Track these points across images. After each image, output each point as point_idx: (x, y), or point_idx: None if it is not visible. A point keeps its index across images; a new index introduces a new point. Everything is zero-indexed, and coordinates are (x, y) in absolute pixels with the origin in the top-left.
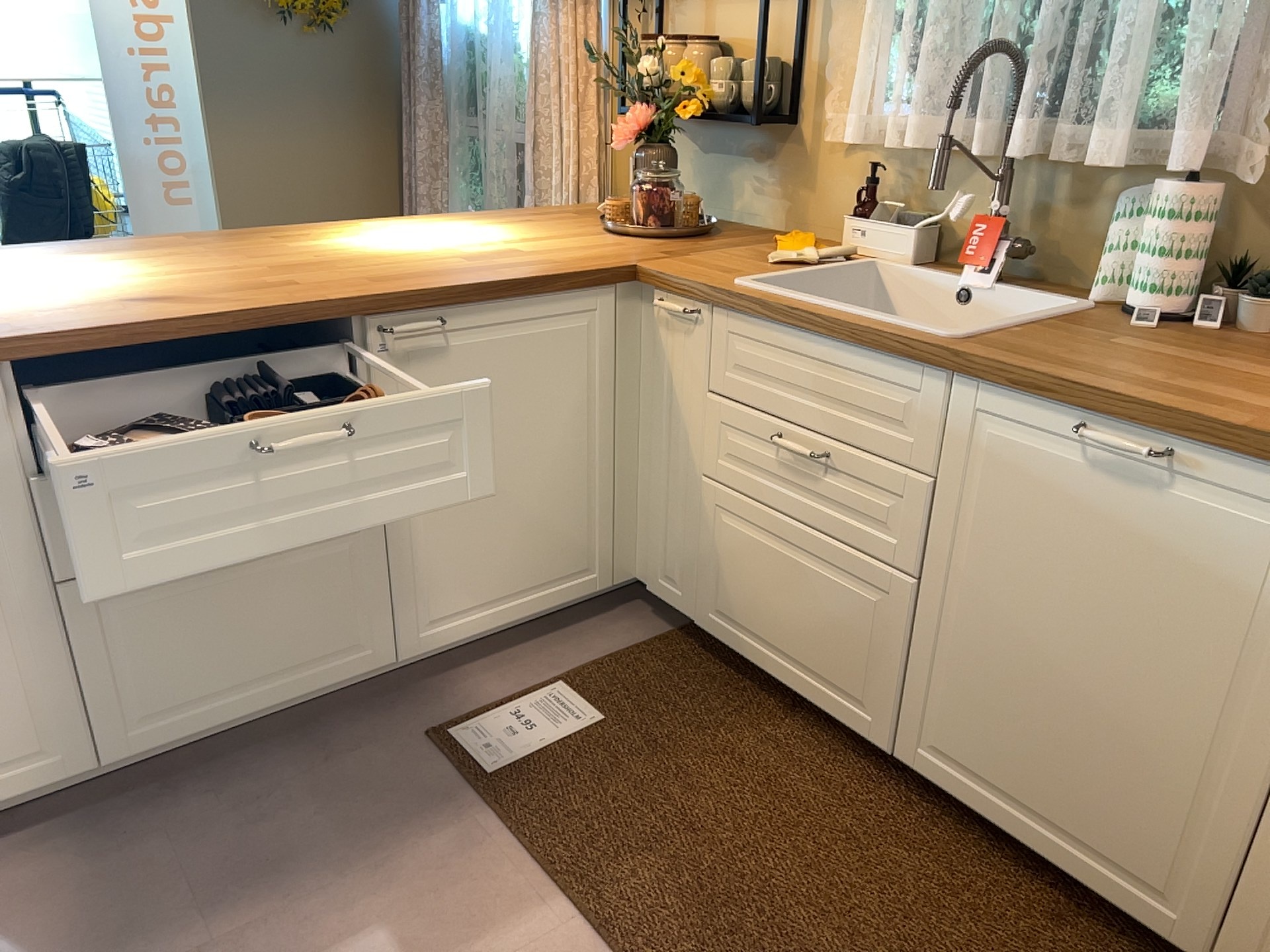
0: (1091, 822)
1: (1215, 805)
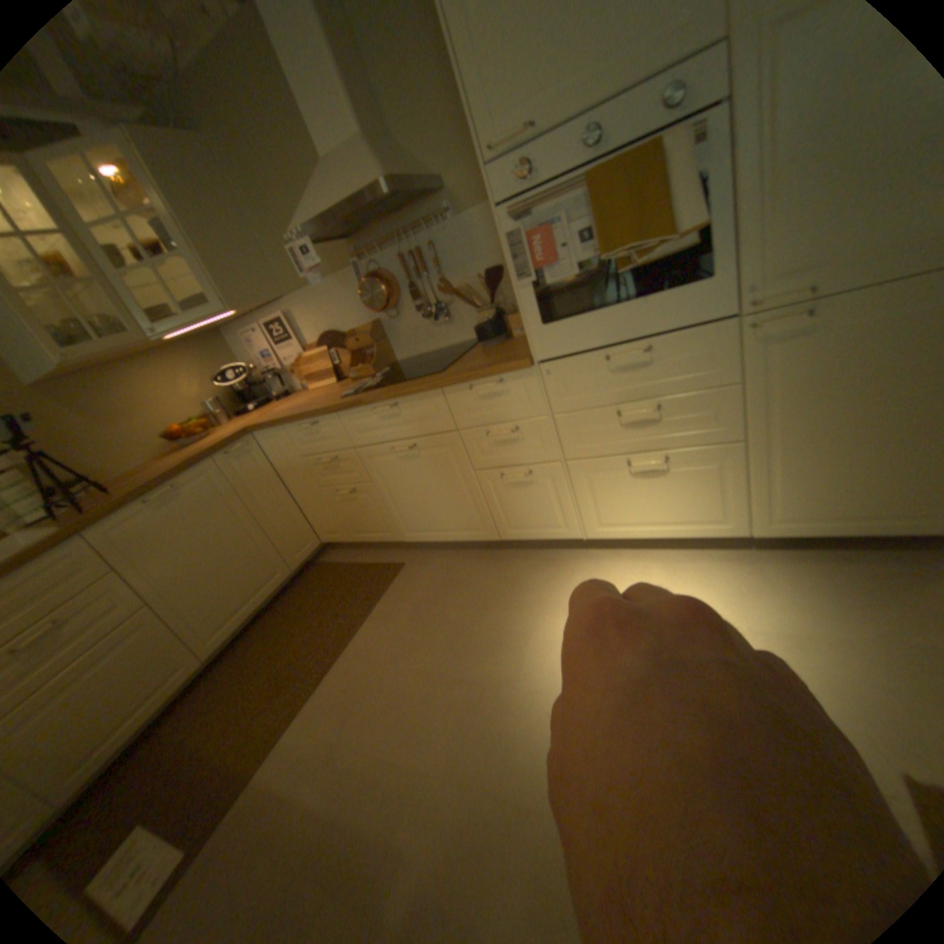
0: (252, 582)
1: (259, 541)
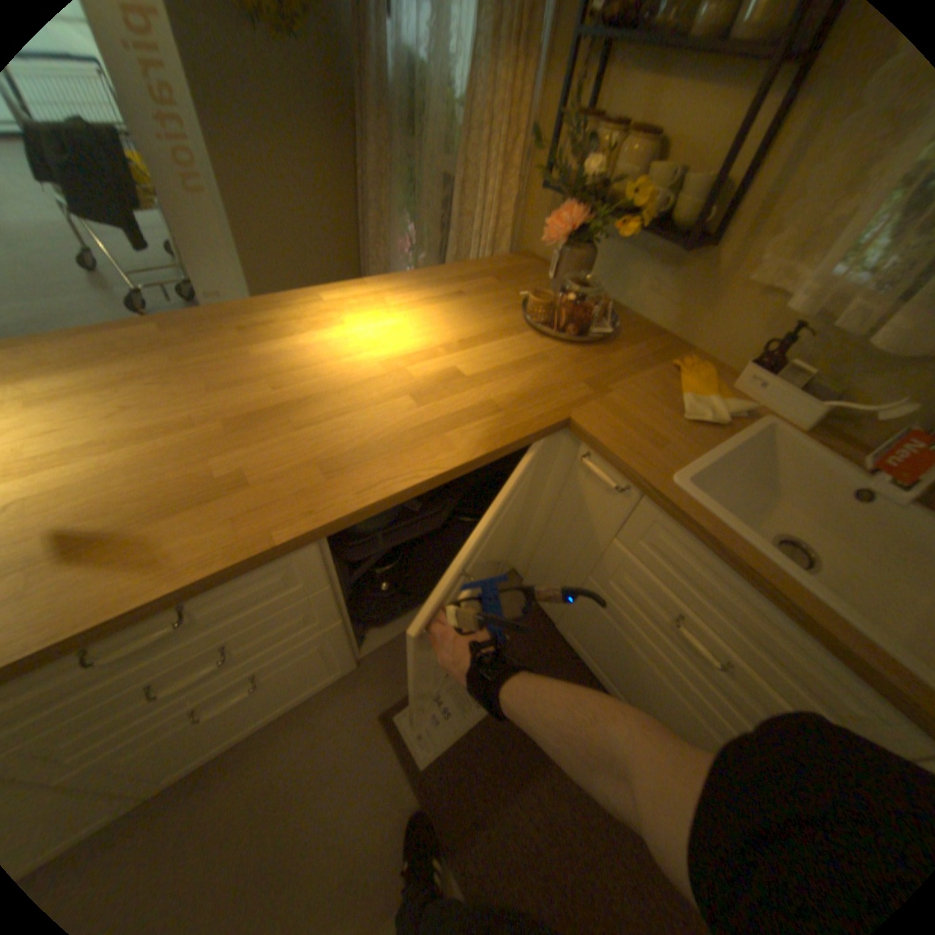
0: None
1: None
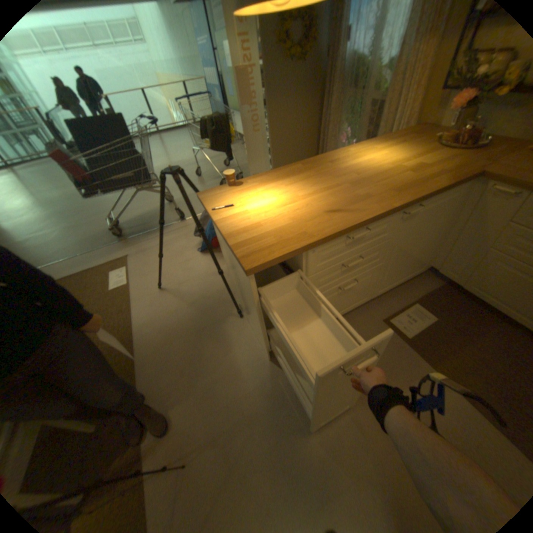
0: None
1: None
